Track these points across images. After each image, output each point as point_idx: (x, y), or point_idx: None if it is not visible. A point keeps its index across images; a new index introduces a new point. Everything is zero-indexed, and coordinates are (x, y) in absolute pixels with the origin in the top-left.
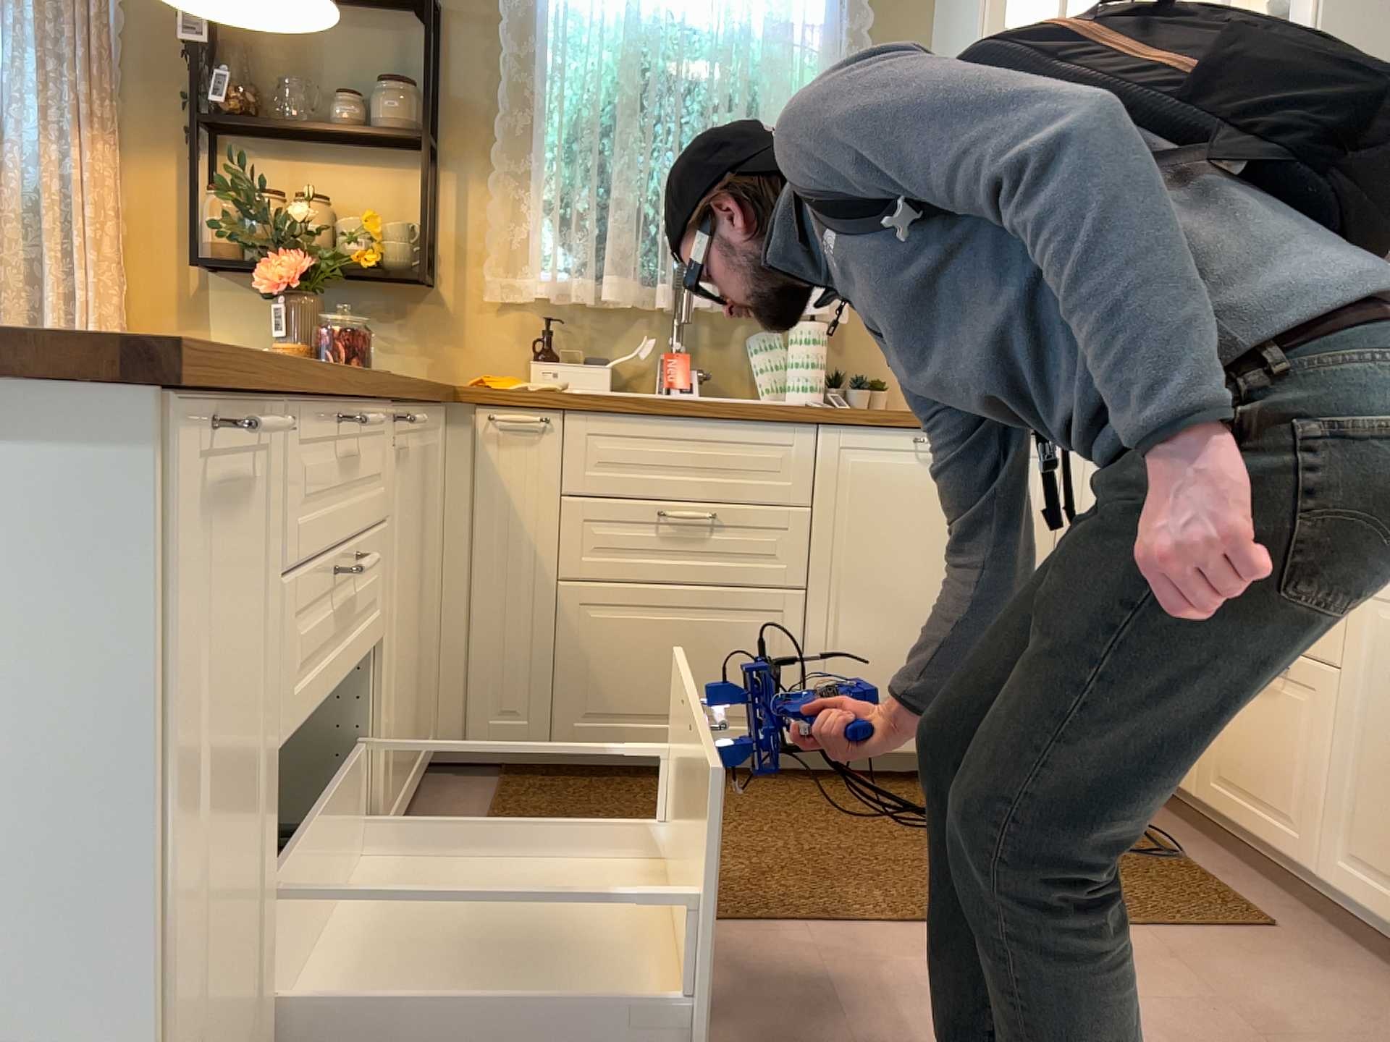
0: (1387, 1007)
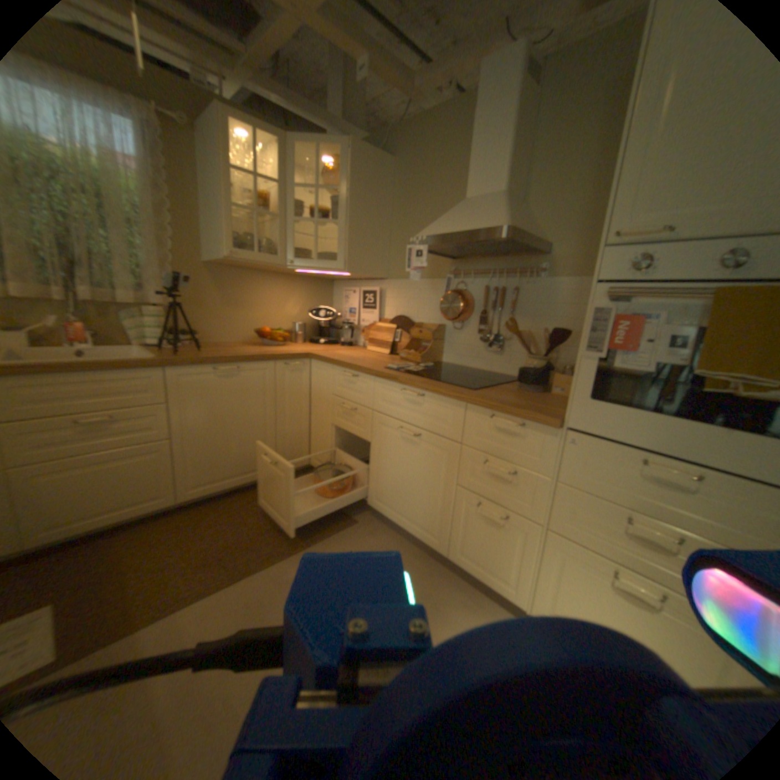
0: (387, 543)
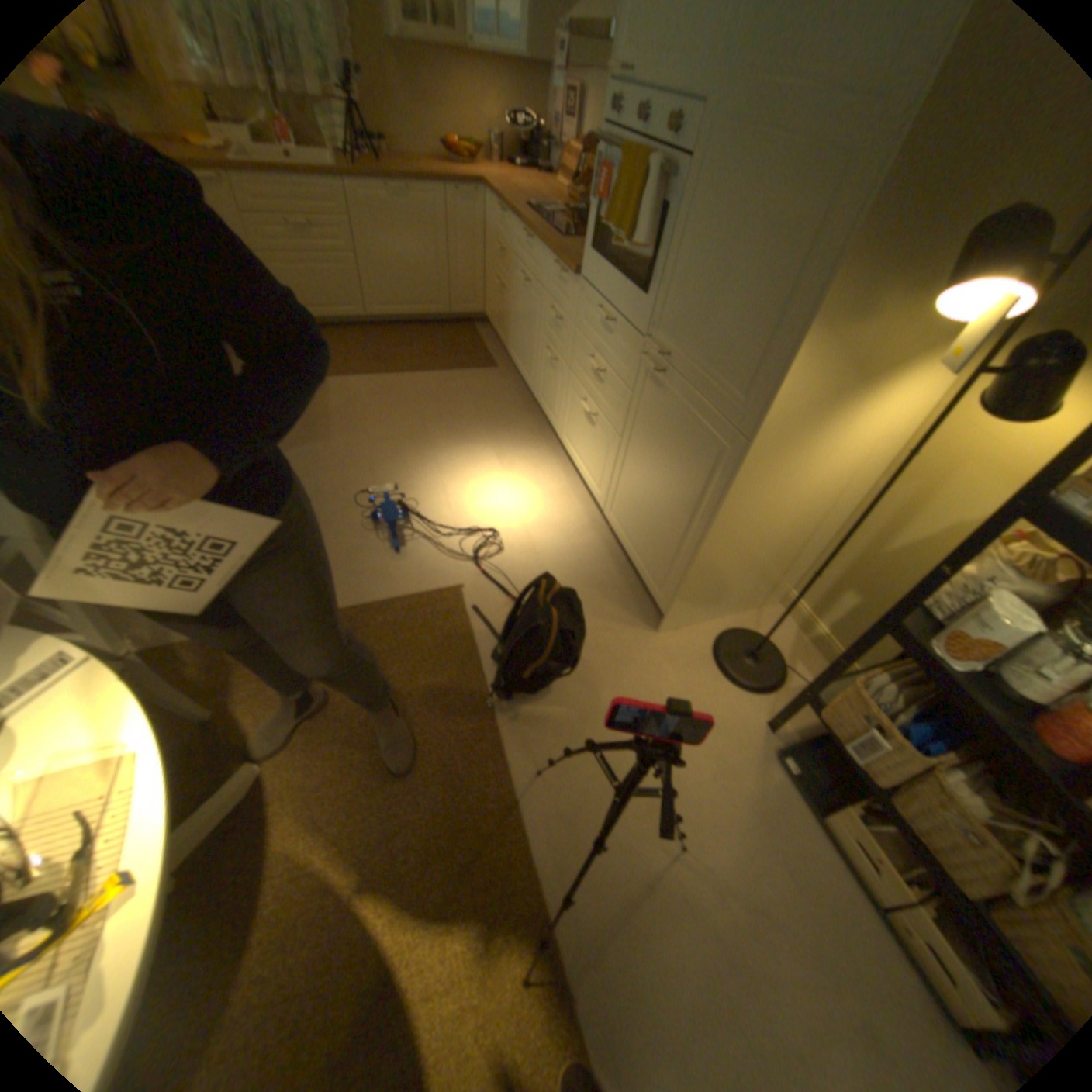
0: (511, 386)
